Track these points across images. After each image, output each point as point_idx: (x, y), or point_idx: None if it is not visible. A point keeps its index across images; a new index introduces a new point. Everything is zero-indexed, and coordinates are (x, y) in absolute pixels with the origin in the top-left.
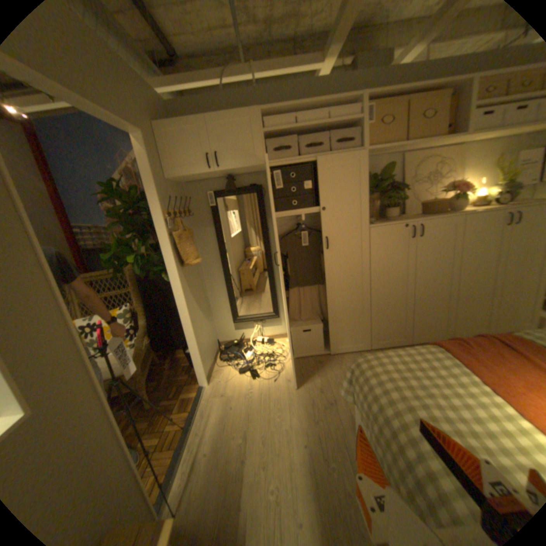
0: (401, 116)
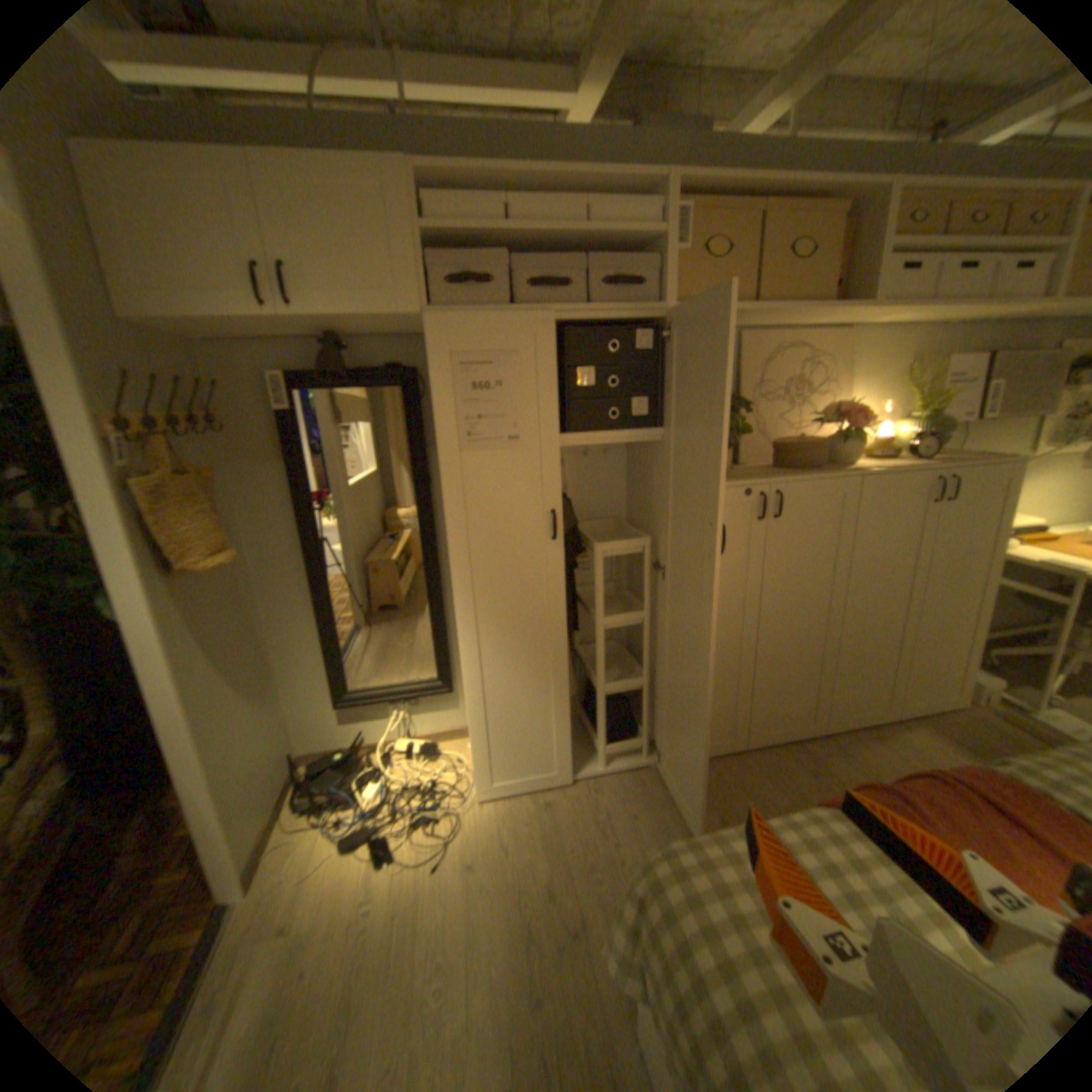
0: (743, 246)
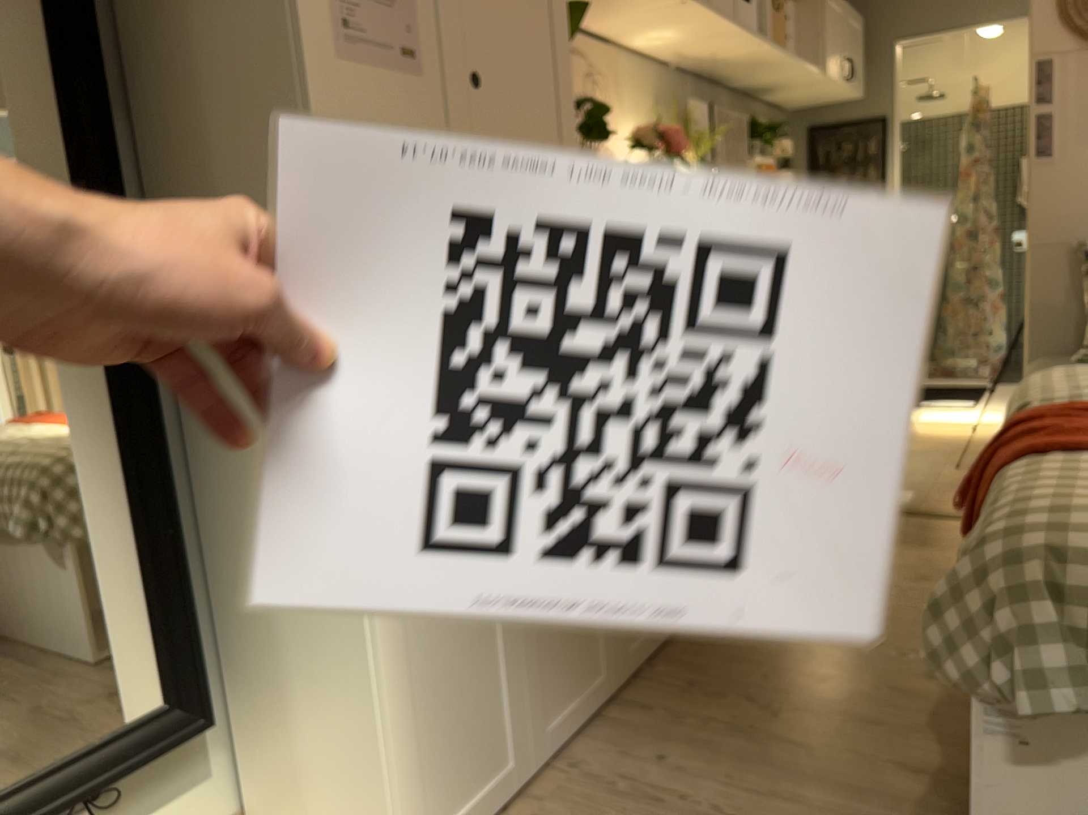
0: None
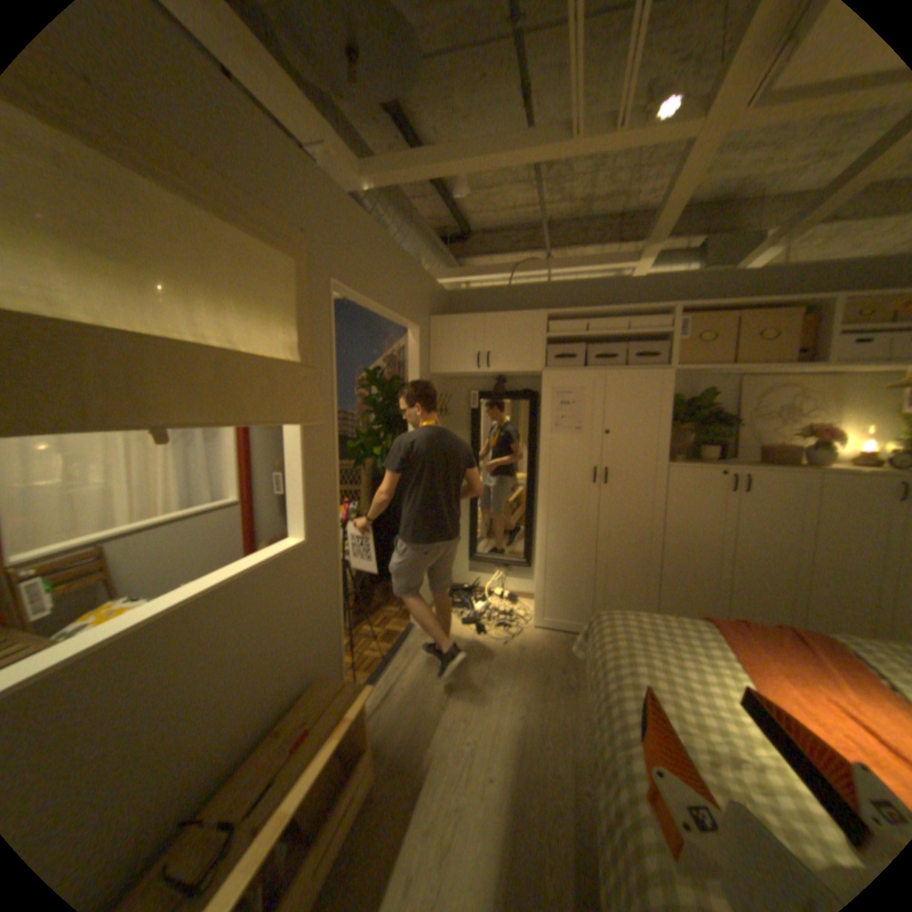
0: (730, 333)
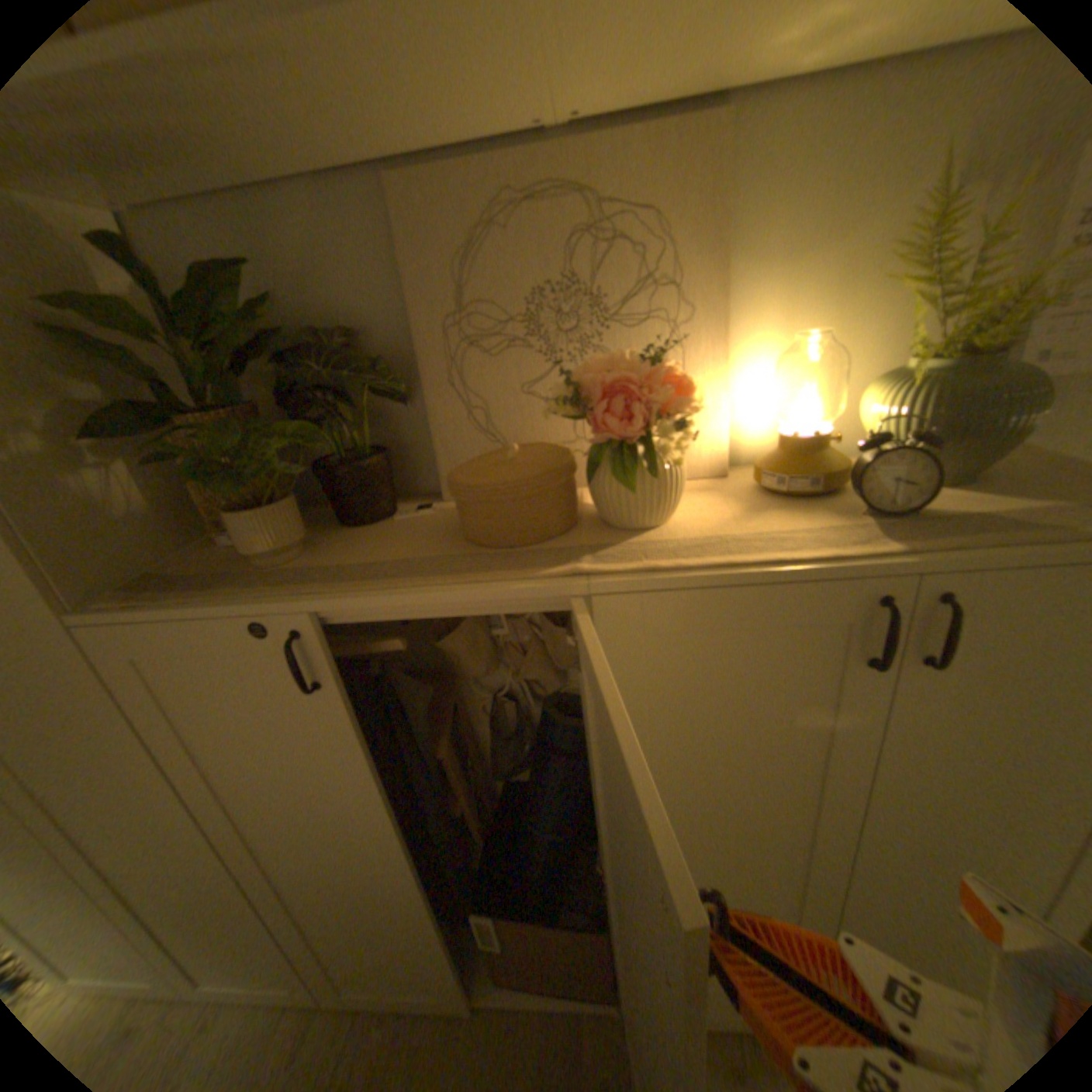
0: None
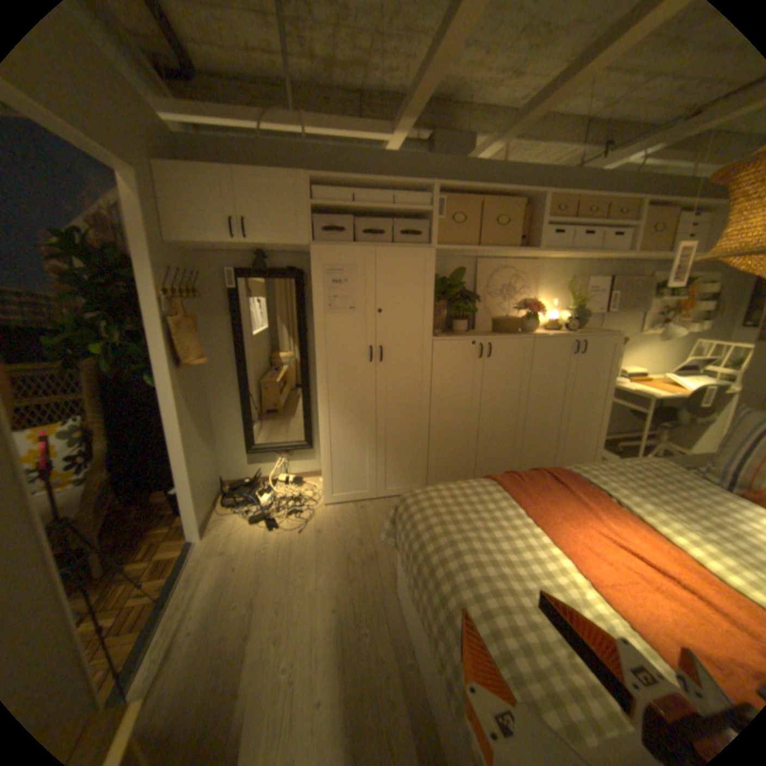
0: (474, 217)
